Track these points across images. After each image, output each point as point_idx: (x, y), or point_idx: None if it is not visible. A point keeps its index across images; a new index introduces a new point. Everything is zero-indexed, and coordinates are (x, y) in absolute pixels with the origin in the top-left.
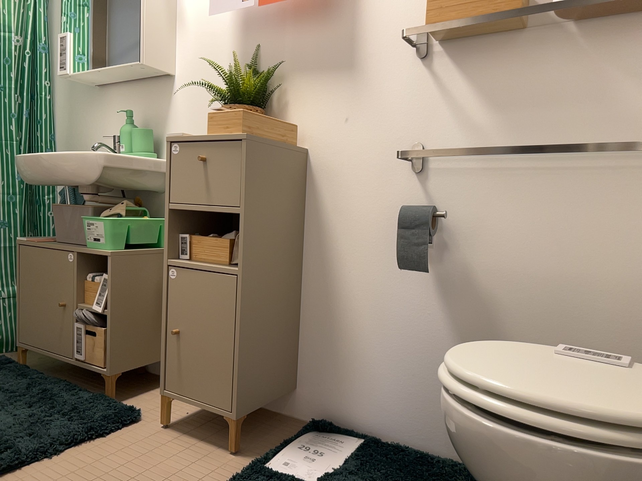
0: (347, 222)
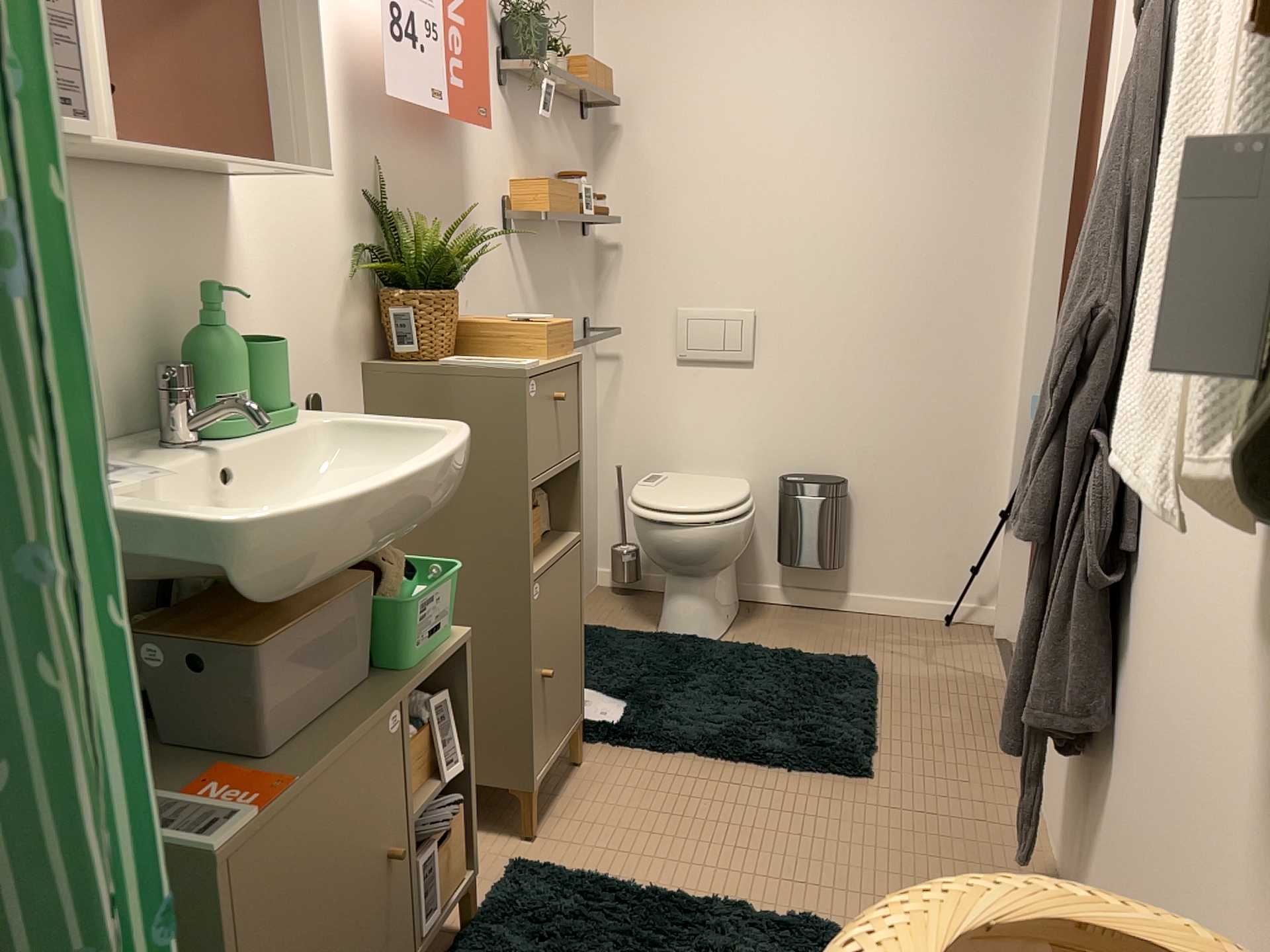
0: None
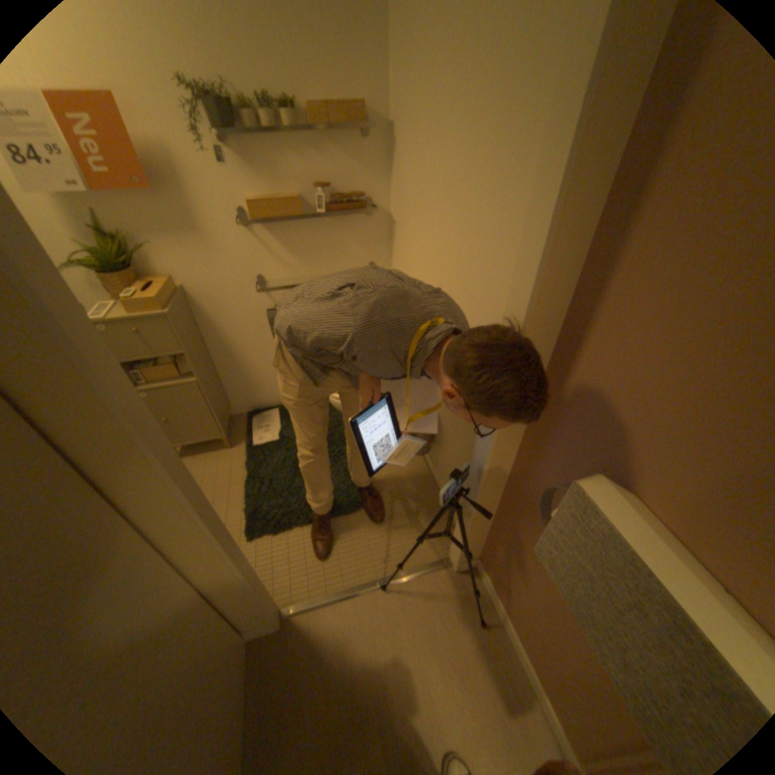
0: (229, 322)
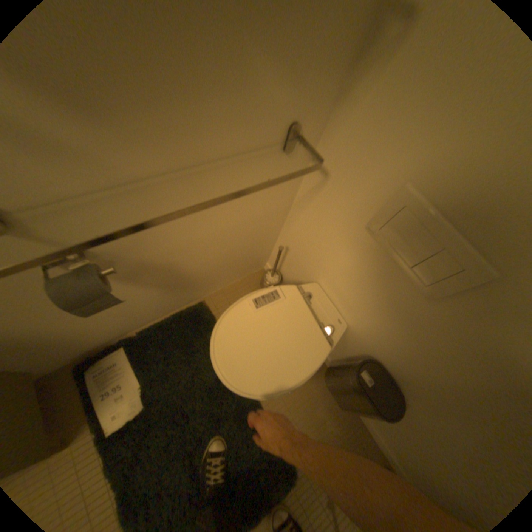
0: None
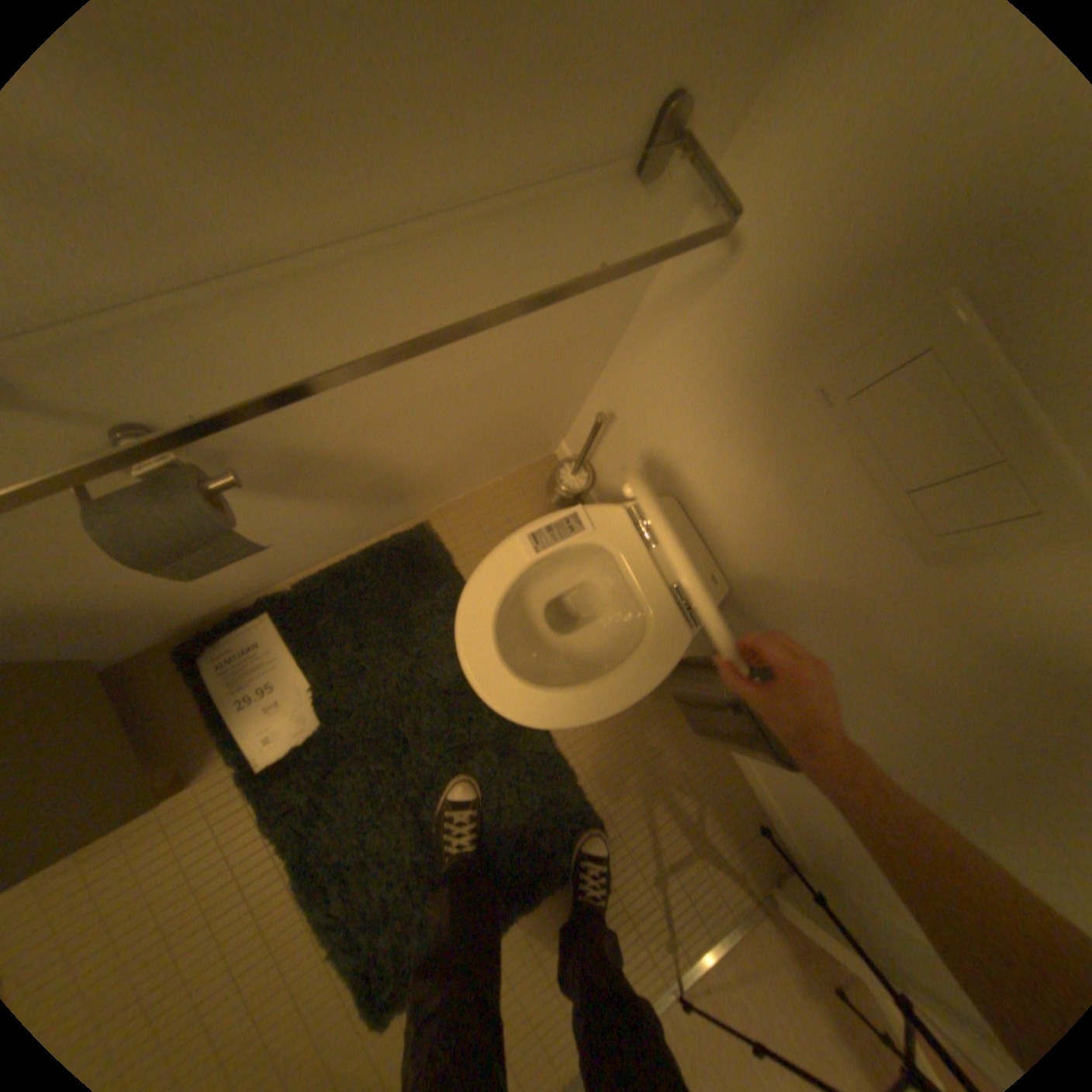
0: None
